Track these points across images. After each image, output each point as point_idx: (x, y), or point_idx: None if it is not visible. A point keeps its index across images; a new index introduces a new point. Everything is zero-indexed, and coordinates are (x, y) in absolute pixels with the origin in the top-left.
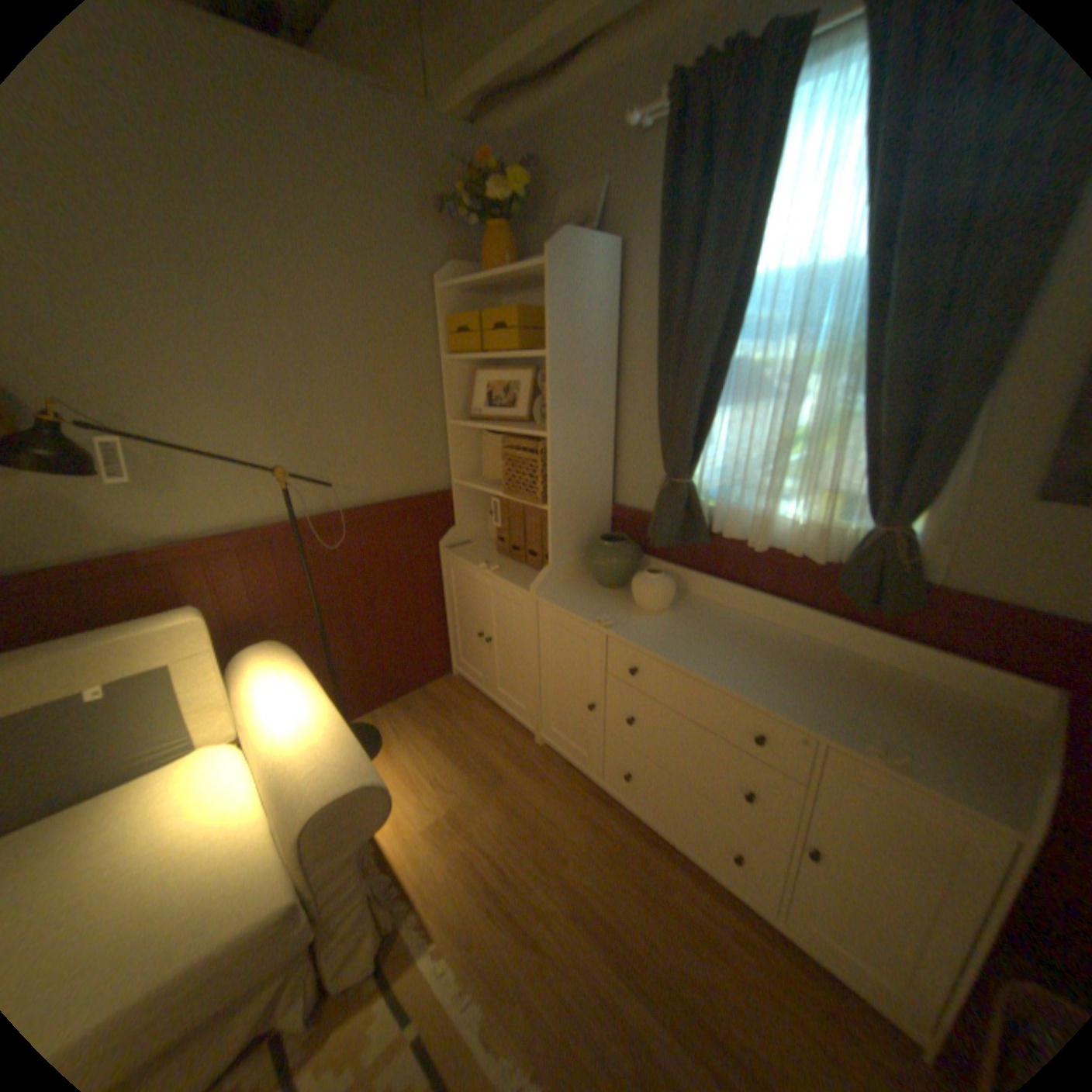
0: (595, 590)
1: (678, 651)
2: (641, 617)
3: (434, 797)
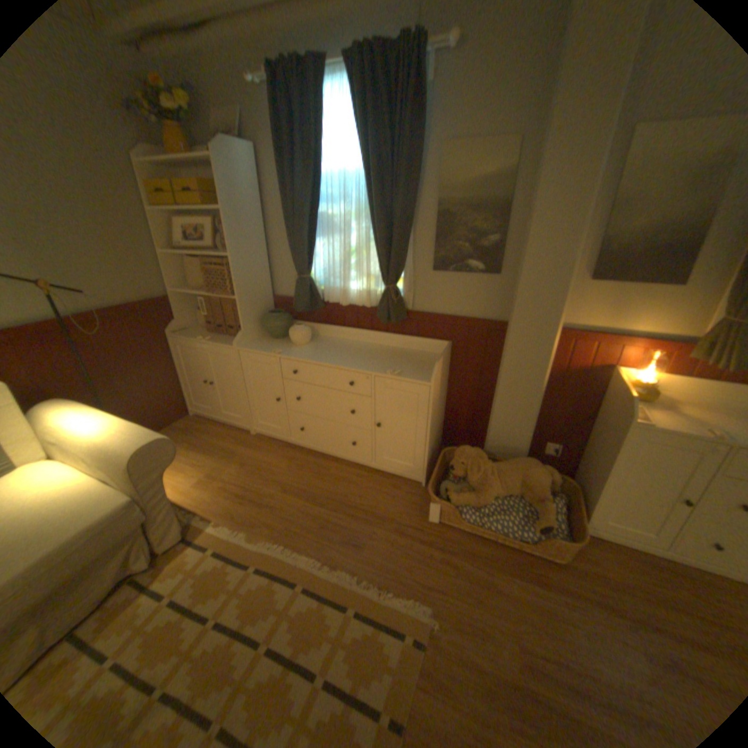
0: (270, 341)
1: (313, 357)
2: (295, 348)
3: (194, 471)
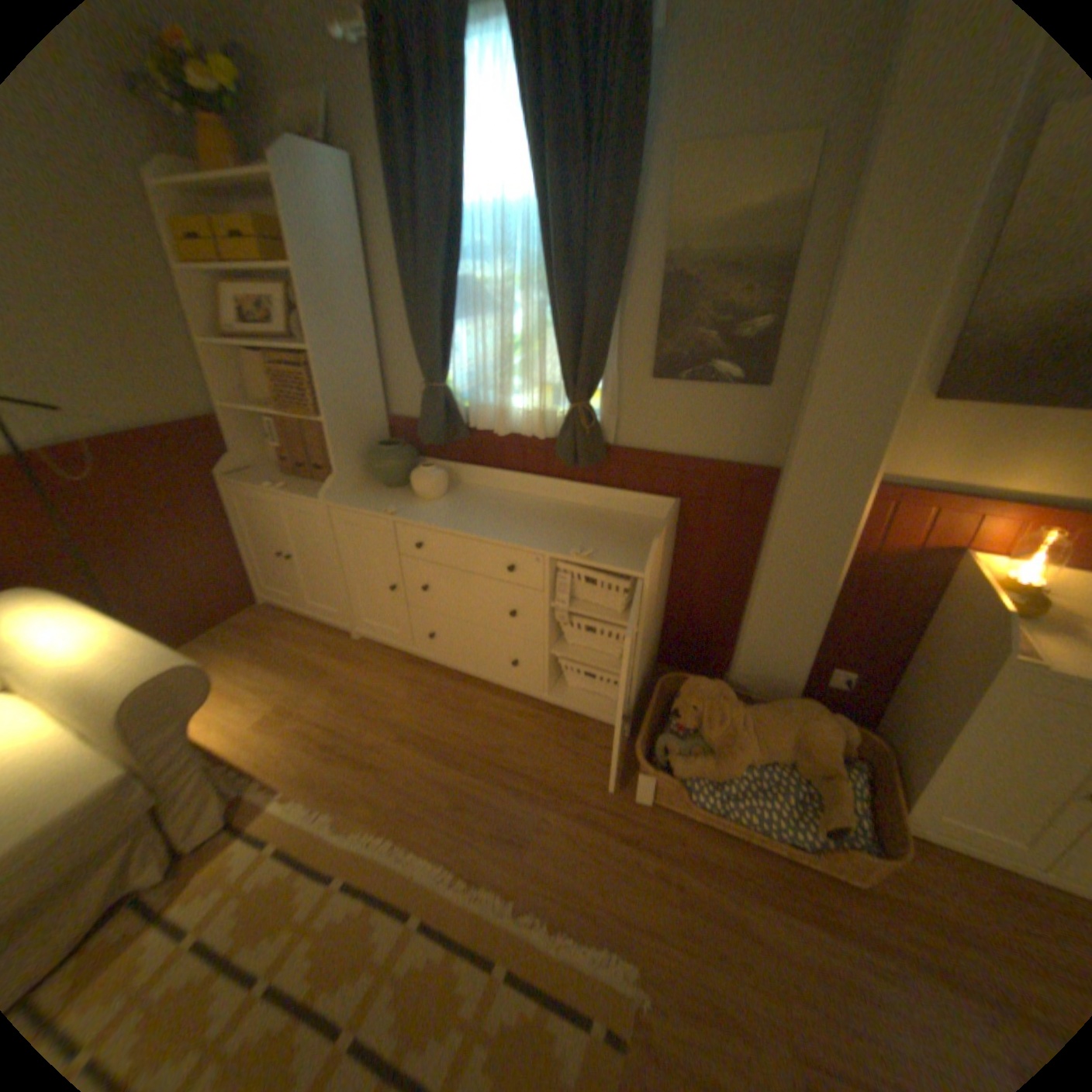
0: (381, 491)
1: (450, 521)
2: (422, 504)
3: (259, 699)
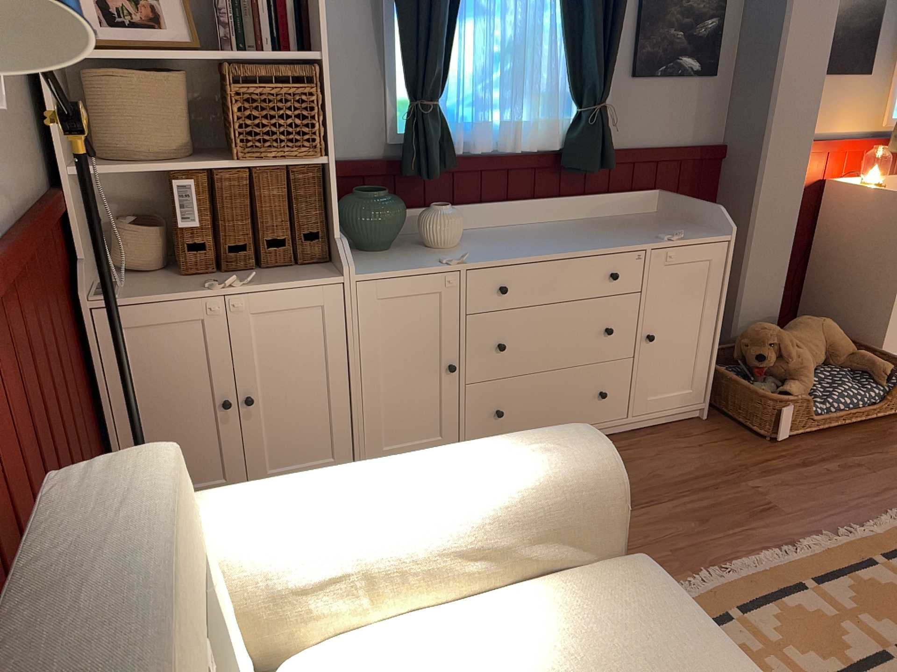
0: (379, 254)
1: (524, 251)
2: (456, 250)
3: None
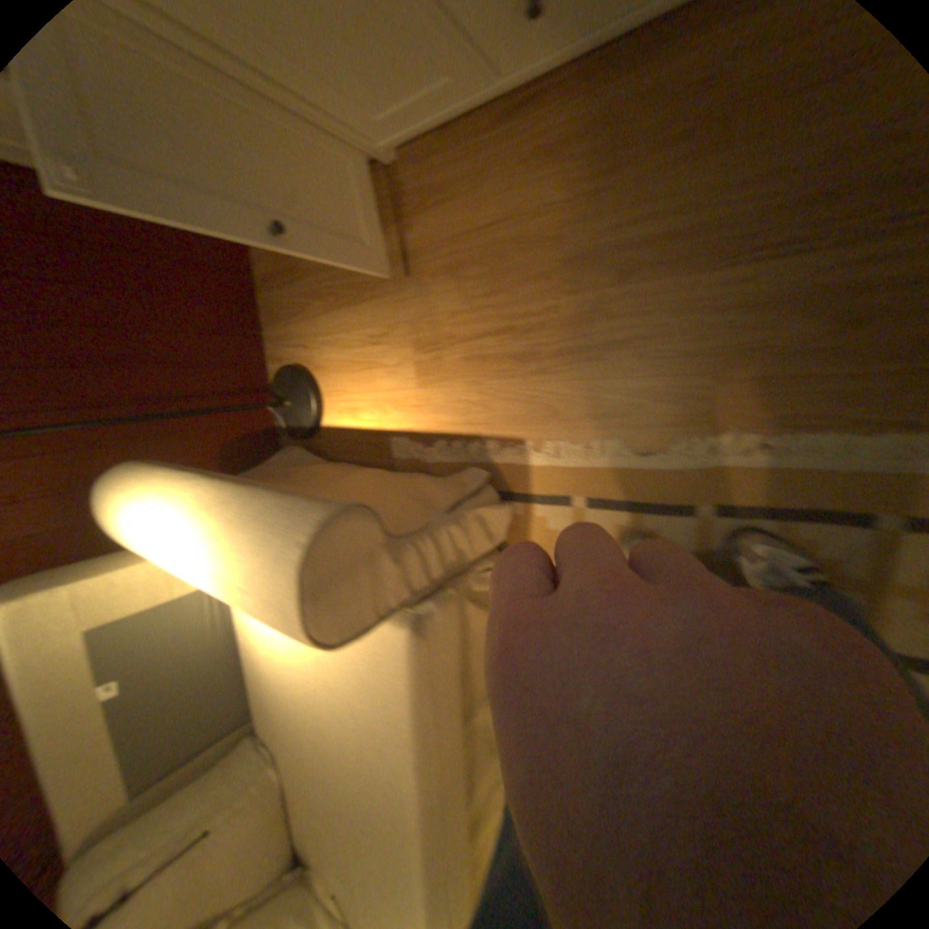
0: None
1: None
2: None
3: (386, 345)
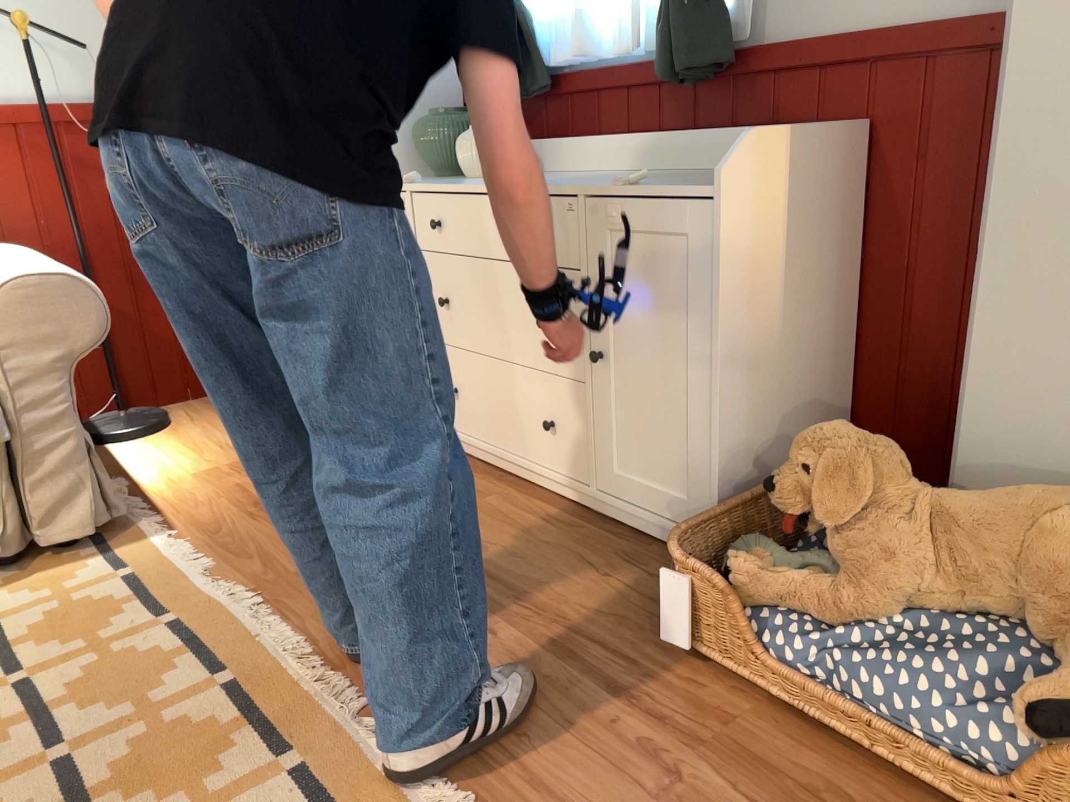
0: (424, 179)
1: (477, 183)
2: (461, 181)
3: (221, 453)
